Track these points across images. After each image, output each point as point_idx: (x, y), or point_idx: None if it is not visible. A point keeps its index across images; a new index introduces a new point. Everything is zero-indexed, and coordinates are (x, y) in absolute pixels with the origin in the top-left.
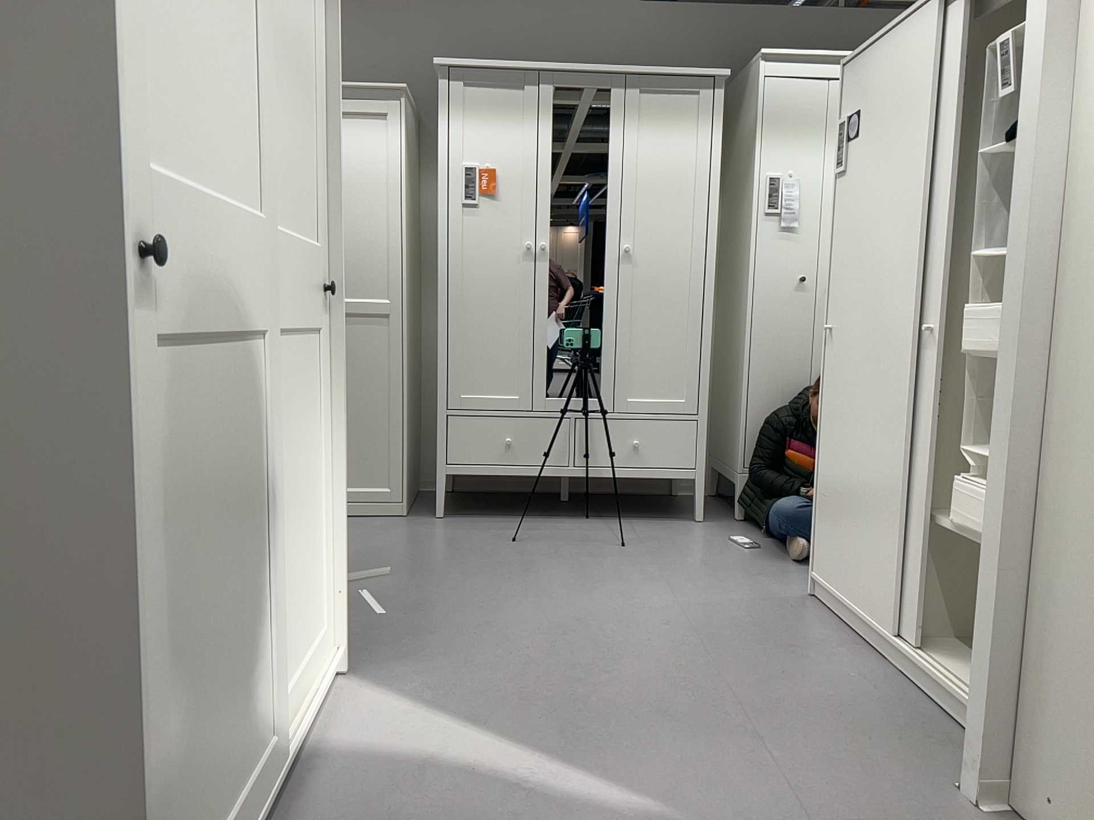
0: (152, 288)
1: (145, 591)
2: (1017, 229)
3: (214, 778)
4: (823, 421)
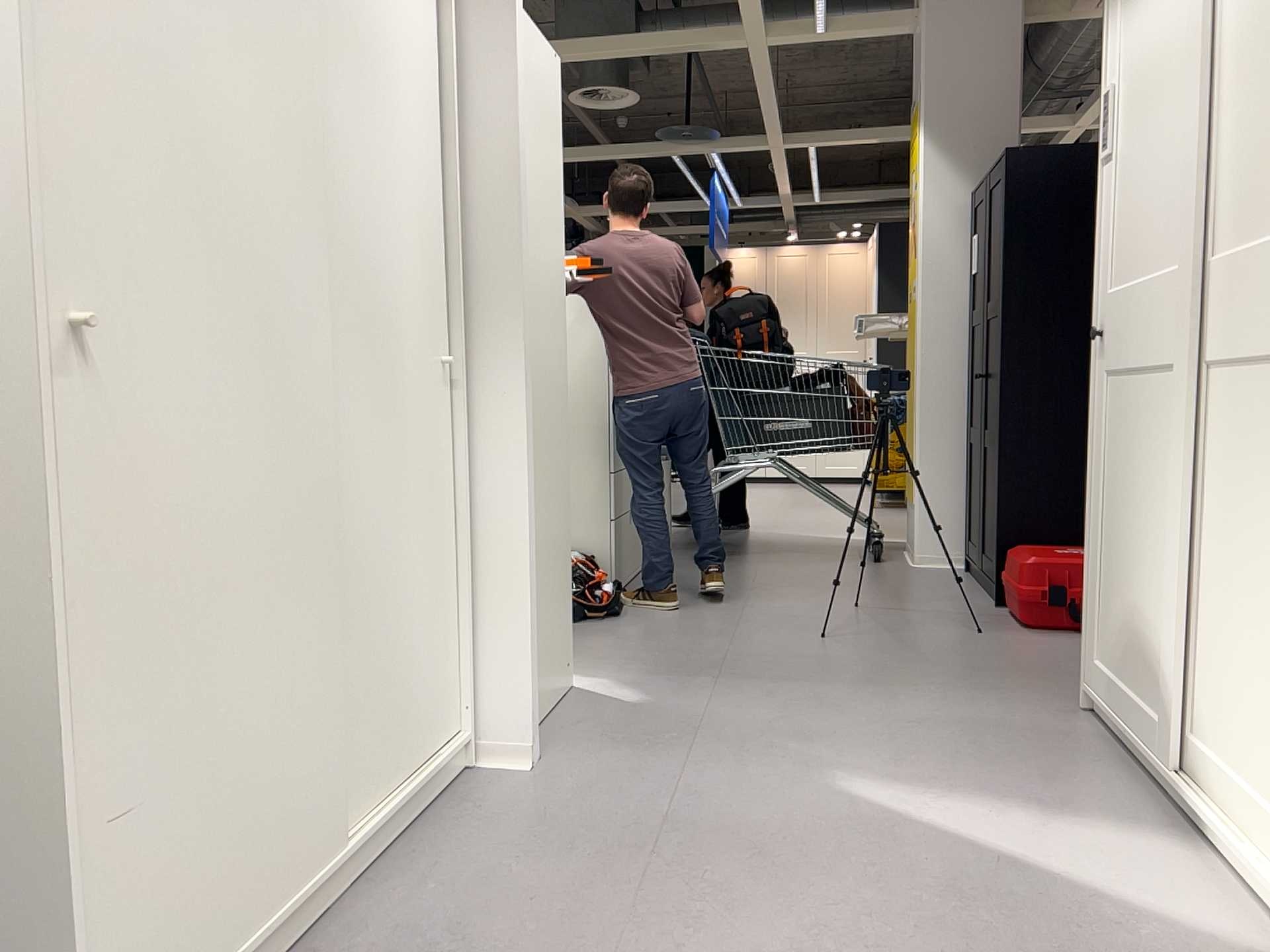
0: (1106, 345)
1: (1098, 486)
2: (521, 275)
3: (1119, 644)
4: (74, 614)
